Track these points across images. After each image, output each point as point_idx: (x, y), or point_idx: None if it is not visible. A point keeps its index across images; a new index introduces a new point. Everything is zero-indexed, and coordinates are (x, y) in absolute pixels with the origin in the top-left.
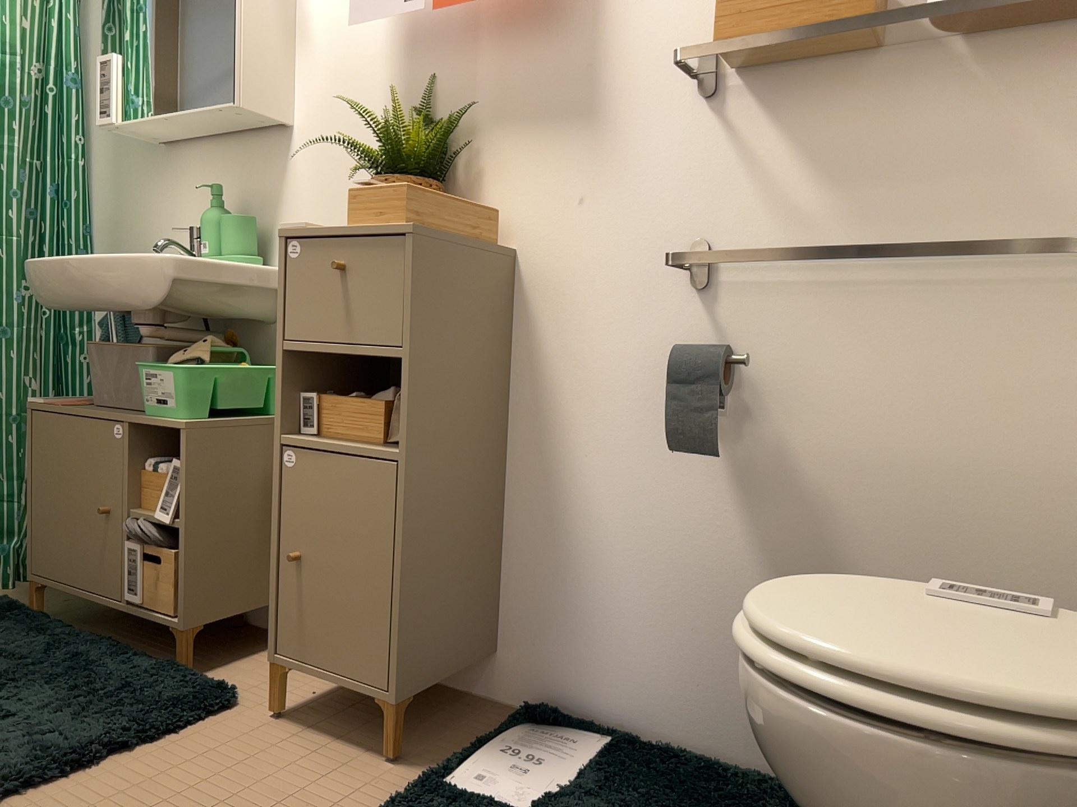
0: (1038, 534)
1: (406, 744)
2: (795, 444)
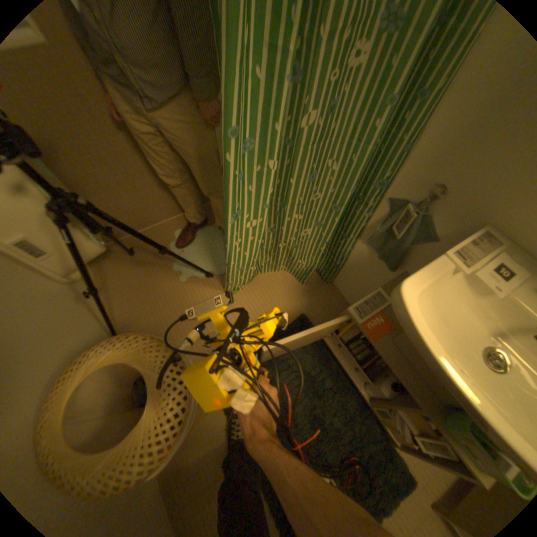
0: None
1: None
2: None
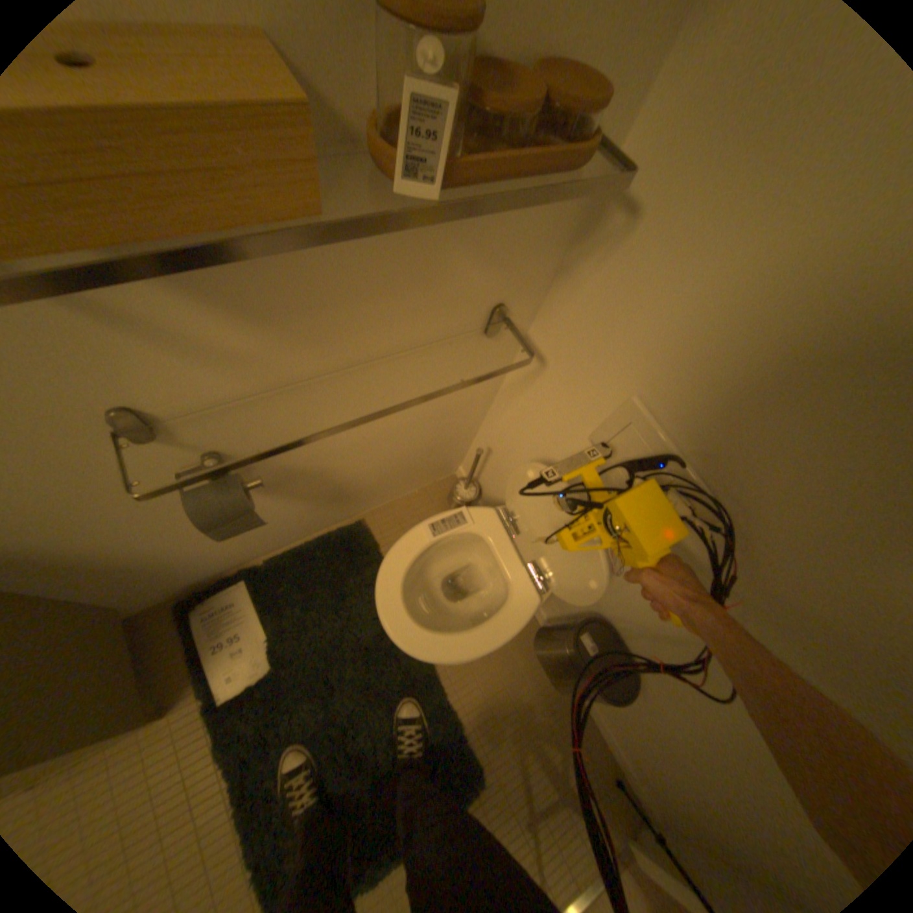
0: (431, 431)
1: (151, 706)
2: (297, 463)
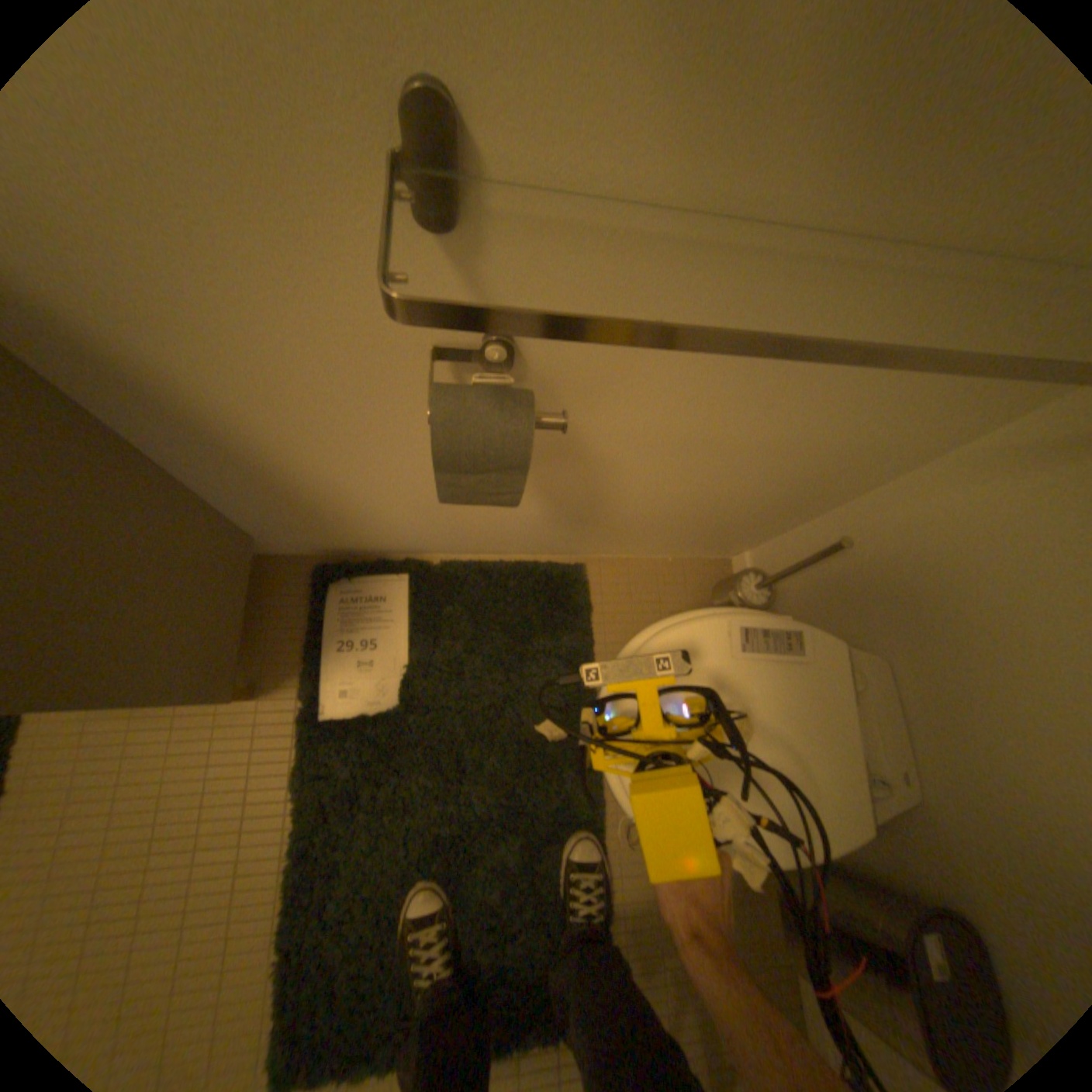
0: (791, 475)
1: (247, 678)
2: (593, 430)
